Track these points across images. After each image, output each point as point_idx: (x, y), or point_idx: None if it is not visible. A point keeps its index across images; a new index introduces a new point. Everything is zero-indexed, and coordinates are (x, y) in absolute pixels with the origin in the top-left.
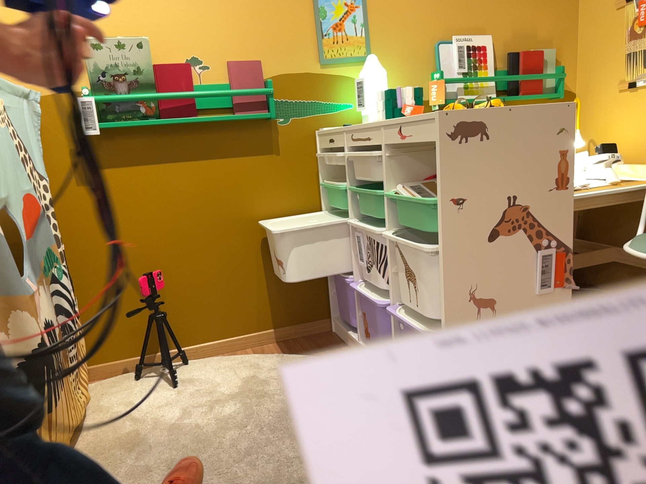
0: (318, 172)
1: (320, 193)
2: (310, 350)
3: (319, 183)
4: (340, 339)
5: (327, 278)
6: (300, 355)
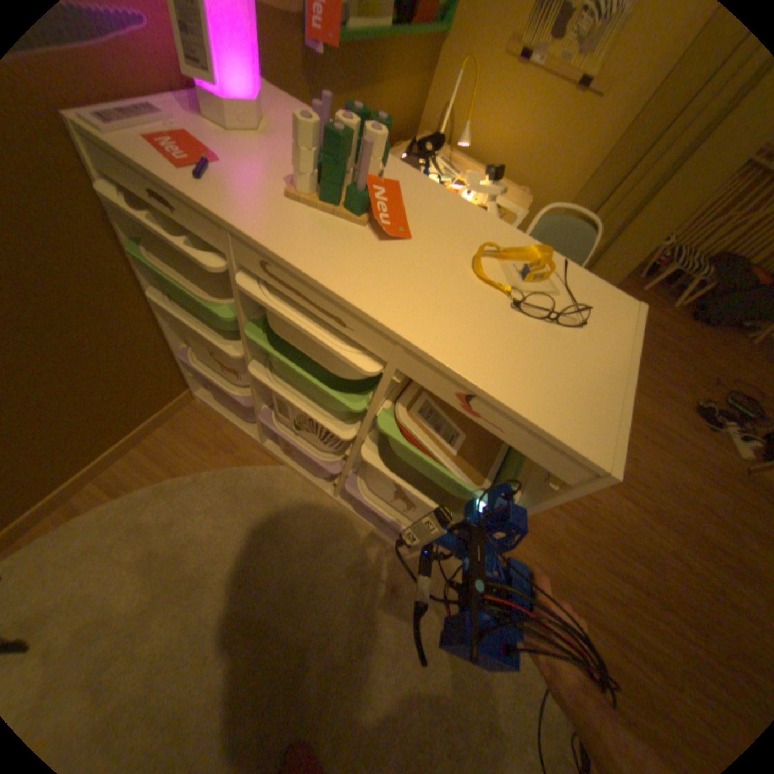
0: (109, 215)
1: (128, 256)
2: (191, 453)
3: (119, 237)
4: (219, 418)
5: (175, 358)
6: (186, 472)
